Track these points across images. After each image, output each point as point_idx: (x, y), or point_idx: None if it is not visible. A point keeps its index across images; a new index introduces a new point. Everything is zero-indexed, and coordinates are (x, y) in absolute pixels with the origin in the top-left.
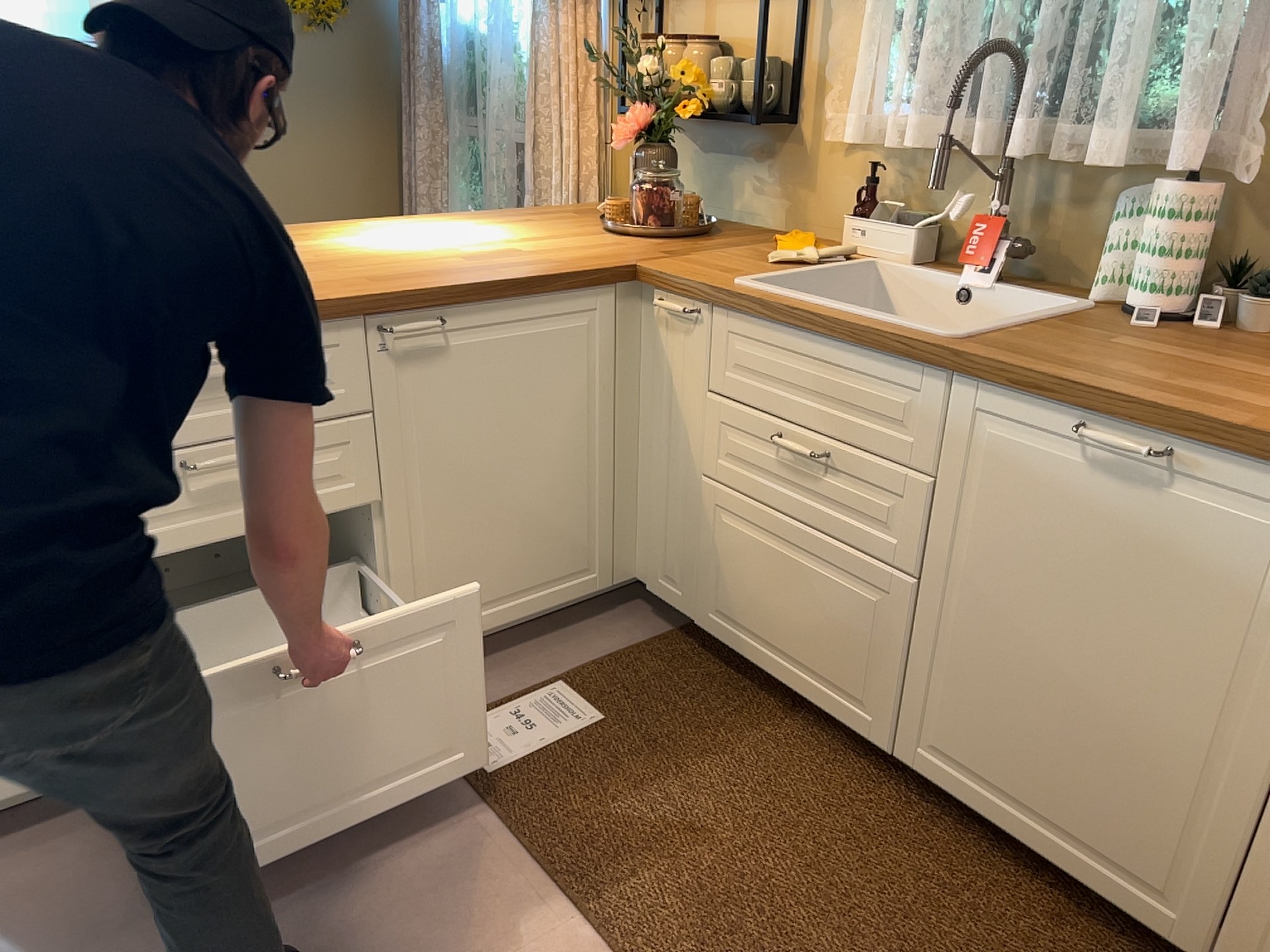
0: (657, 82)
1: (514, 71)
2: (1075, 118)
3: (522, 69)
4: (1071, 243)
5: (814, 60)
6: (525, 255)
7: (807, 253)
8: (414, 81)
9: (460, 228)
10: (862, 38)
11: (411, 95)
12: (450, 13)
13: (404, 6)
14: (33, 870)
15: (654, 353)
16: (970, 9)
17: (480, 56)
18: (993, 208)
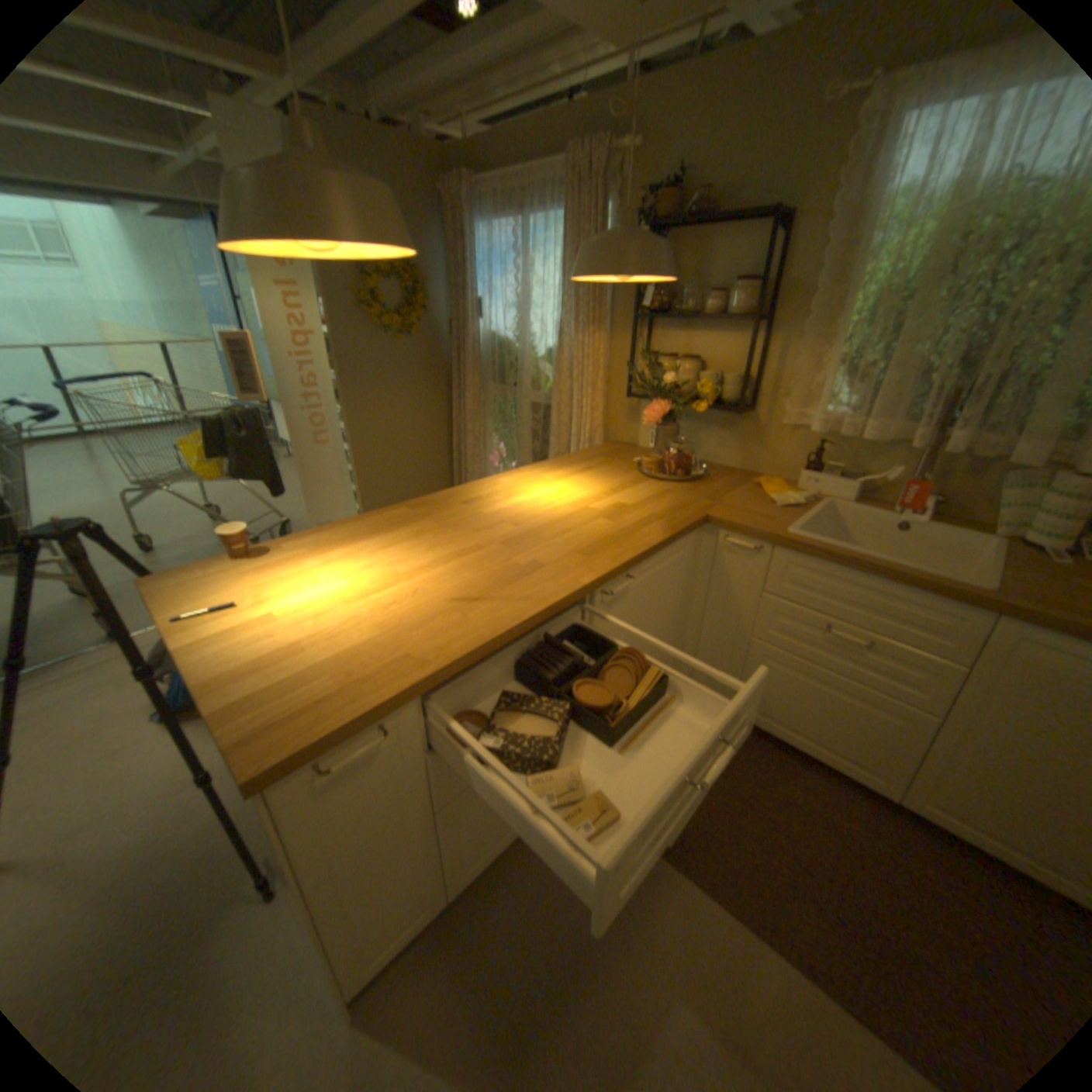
0: (672, 385)
1: (535, 362)
2: (1003, 430)
3: (542, 361)
4: (969, 494)
5: (773, 372)
6: (635, 510)
7: (793, 496)
8: (459, 362)
9: (561, 481)
10: (832, 369)
11: (457, 370)
12: (485, 323)
13: (448, 316)
14: (426, 997)
15: (711, 563)
16: (923, 358)
17: (507, 350)
18: (922, 474)
